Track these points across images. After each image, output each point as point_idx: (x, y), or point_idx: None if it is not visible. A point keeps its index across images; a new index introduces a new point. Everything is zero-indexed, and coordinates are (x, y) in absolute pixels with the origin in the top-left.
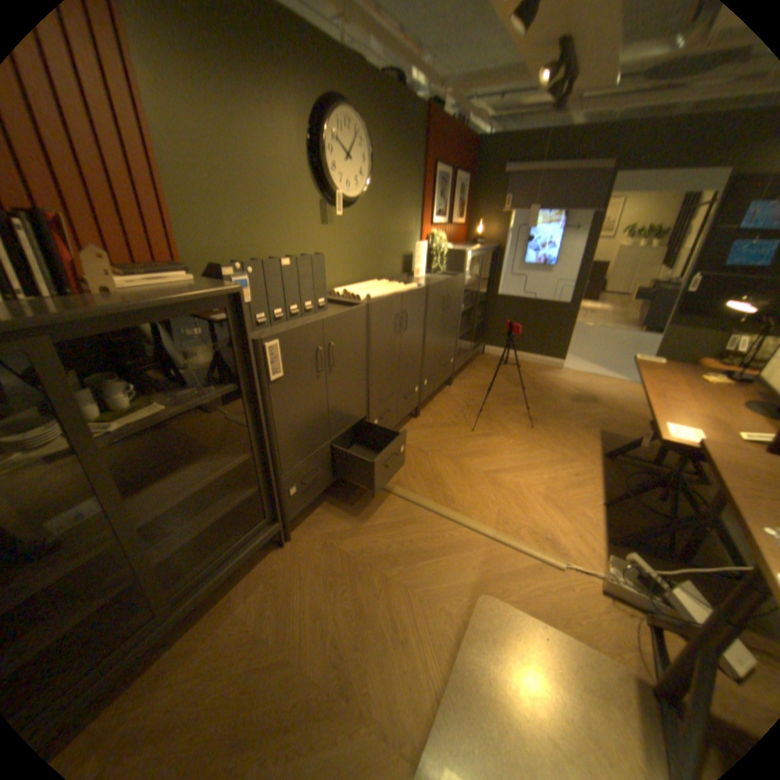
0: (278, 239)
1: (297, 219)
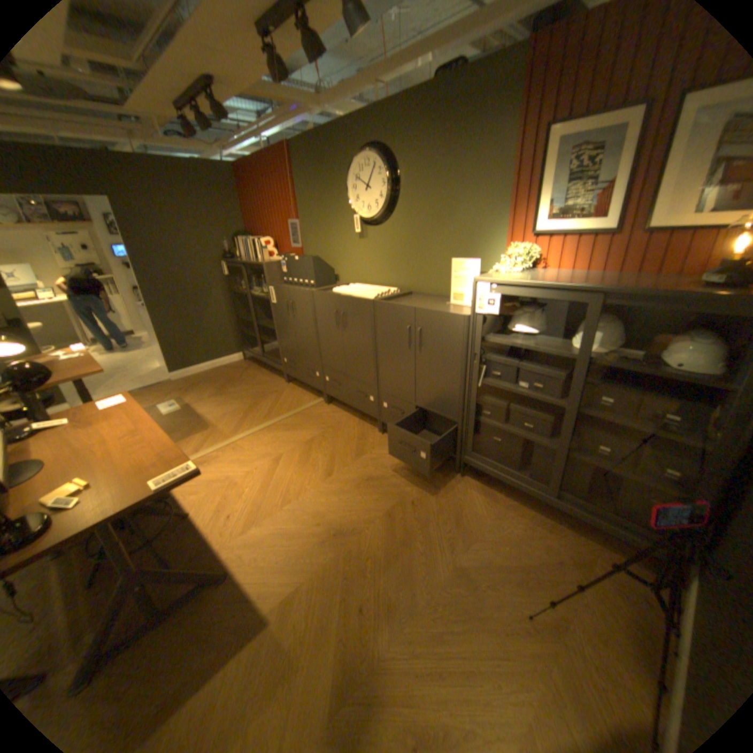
0: (335, 247)
1: (344, 235)
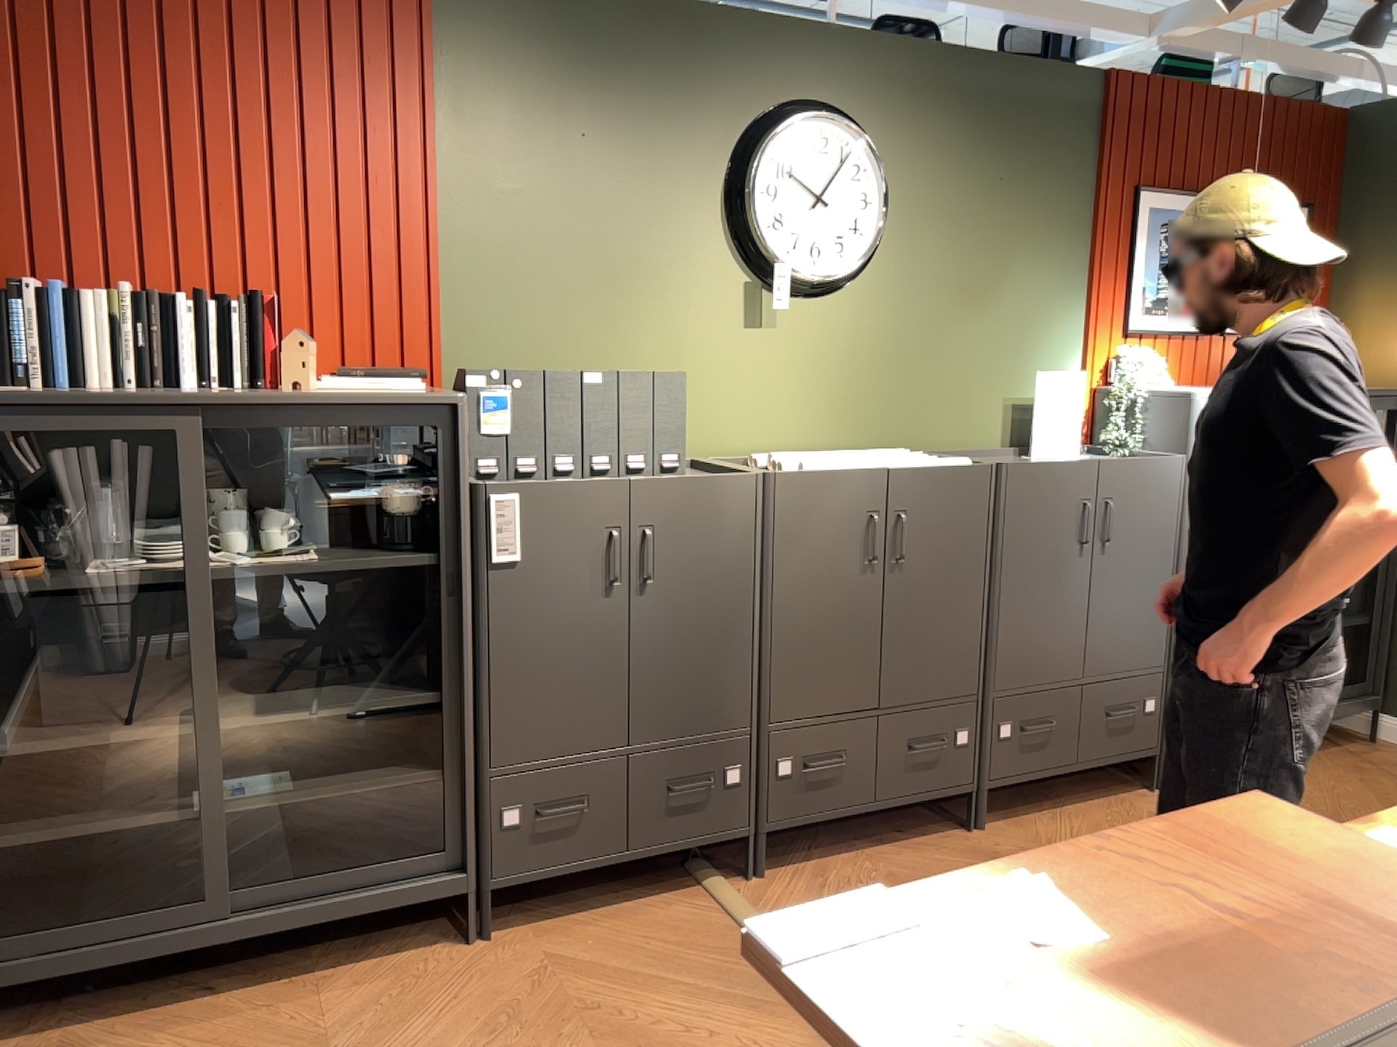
0: (636, 346)
1: (684, 313)
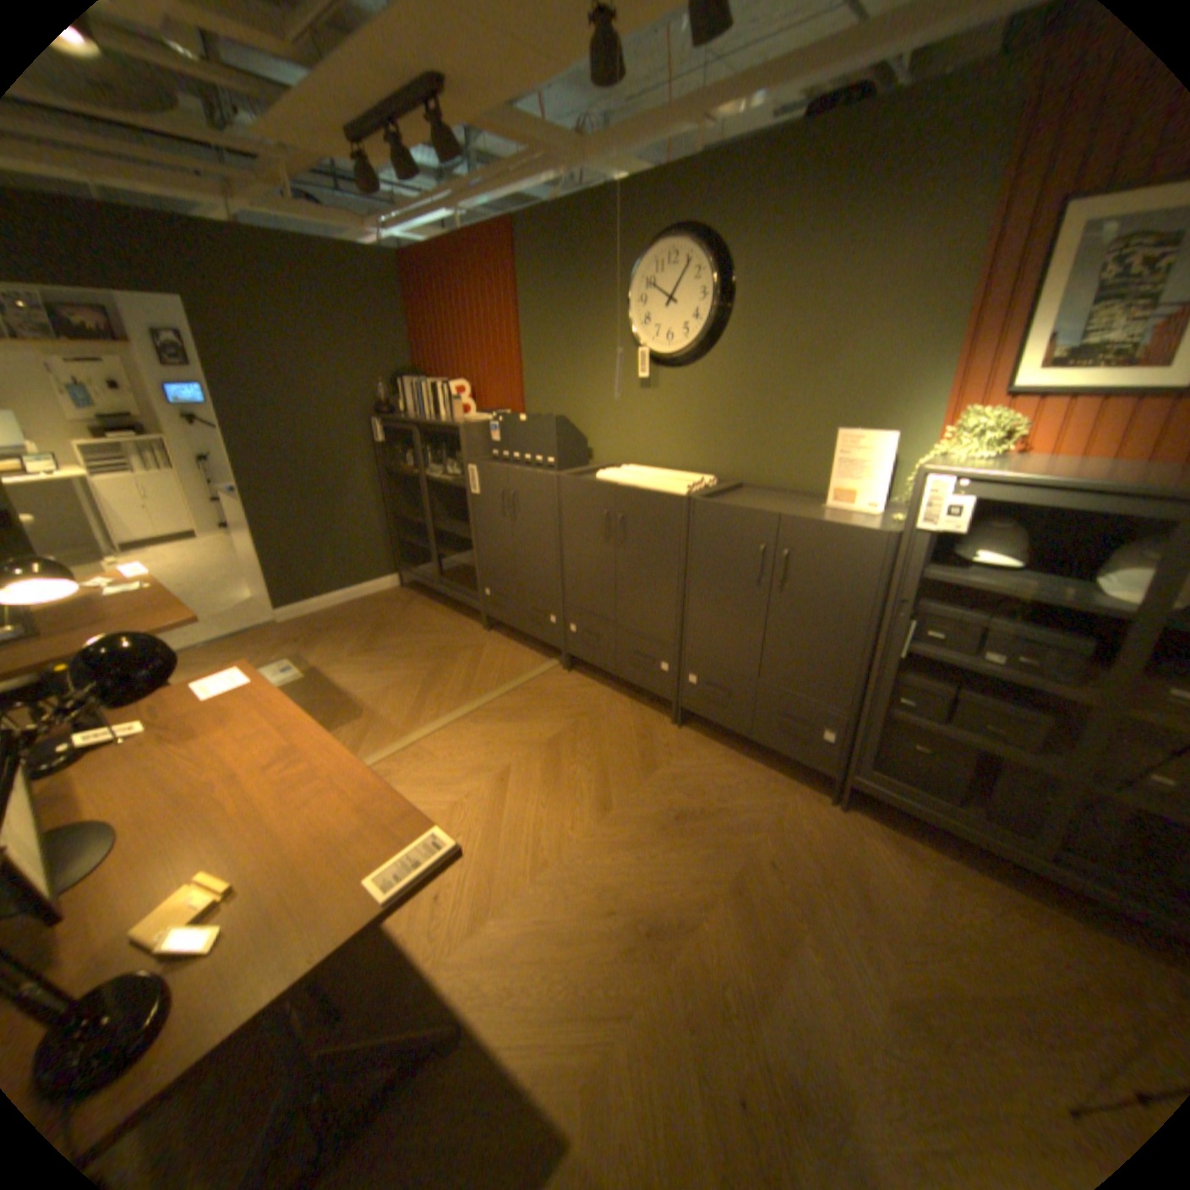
0: (590, 401)
1: (610, 382)
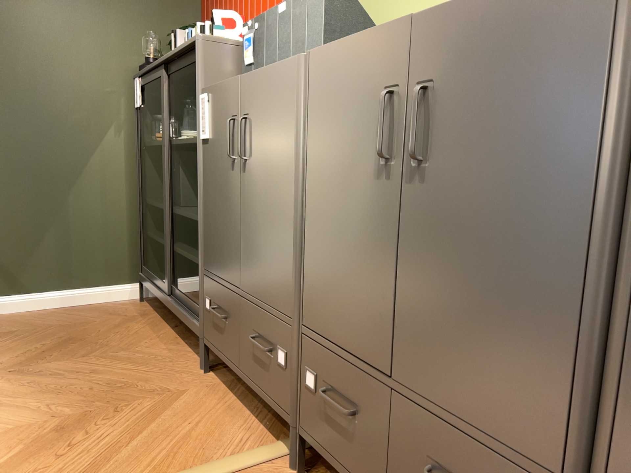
0: None
1: None
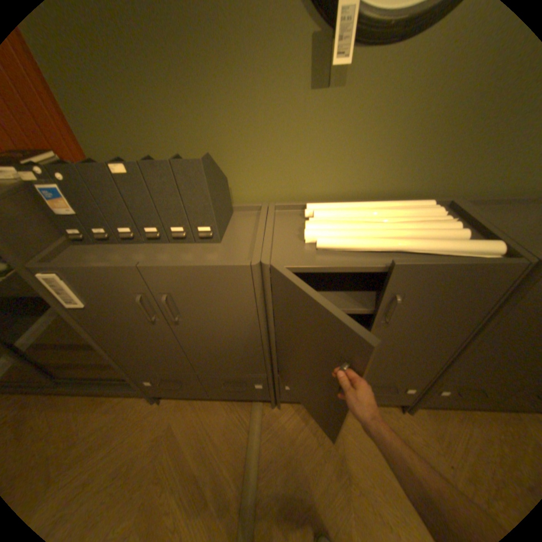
0: (213, 117)
1: (250, 80)
